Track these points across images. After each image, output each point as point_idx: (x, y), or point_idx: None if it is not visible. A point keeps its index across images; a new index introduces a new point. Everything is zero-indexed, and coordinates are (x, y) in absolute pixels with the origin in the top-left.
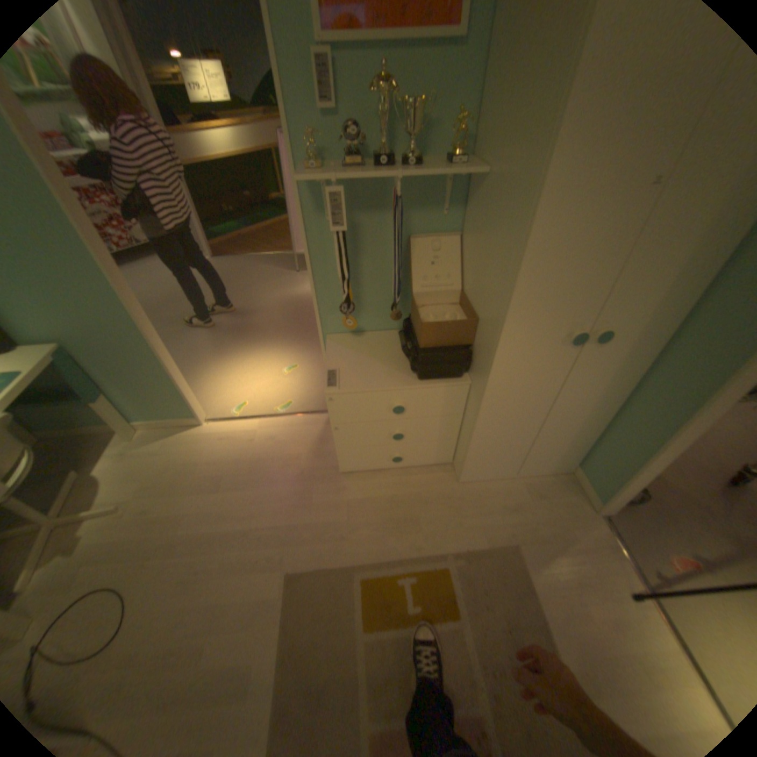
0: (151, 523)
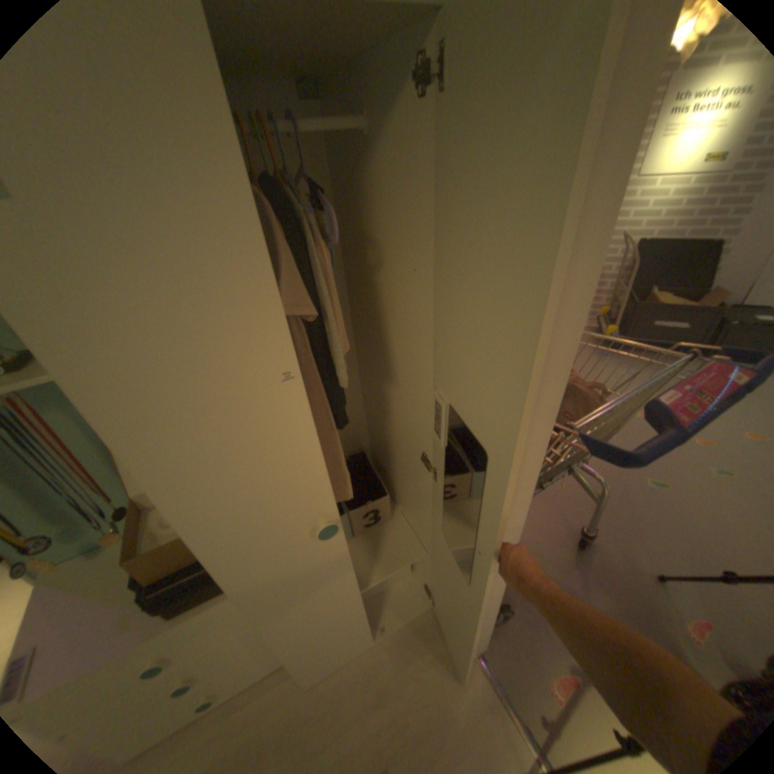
0: None
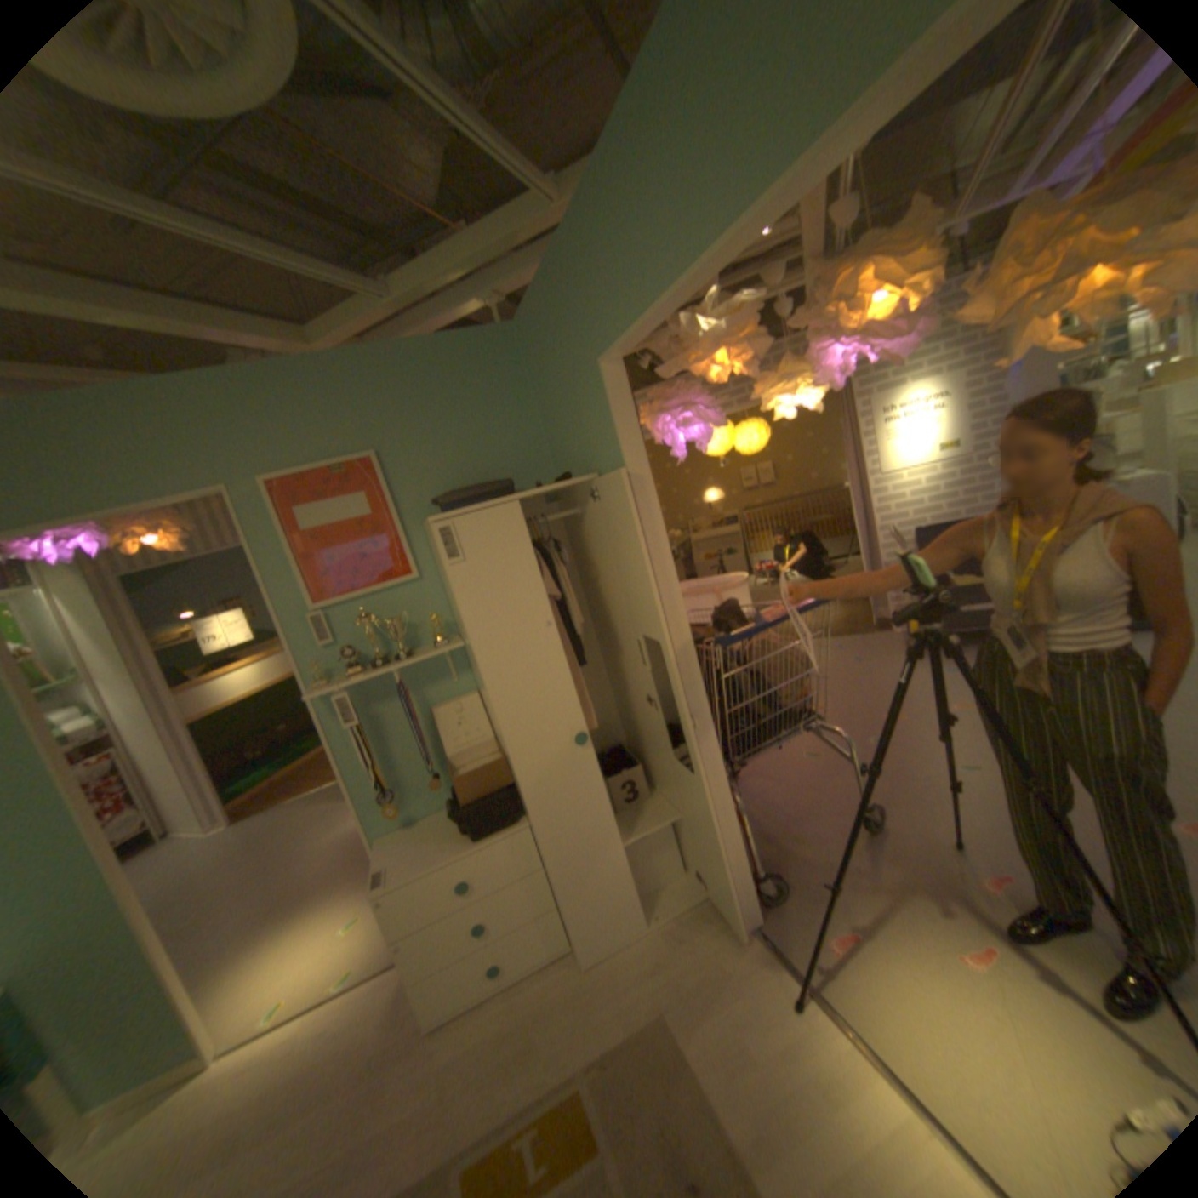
0: None
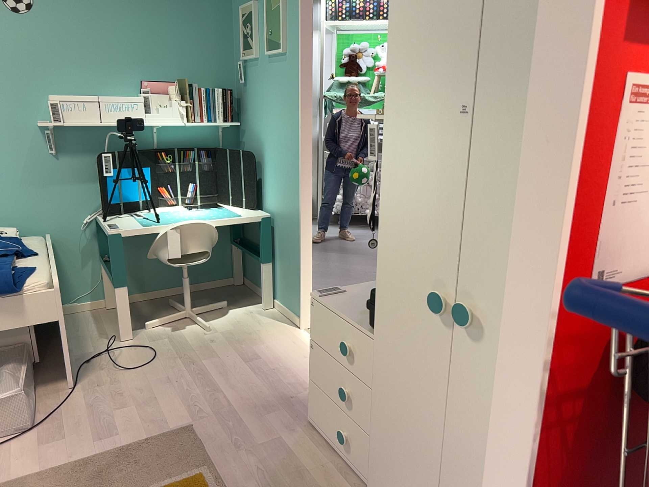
0: (206, 347)
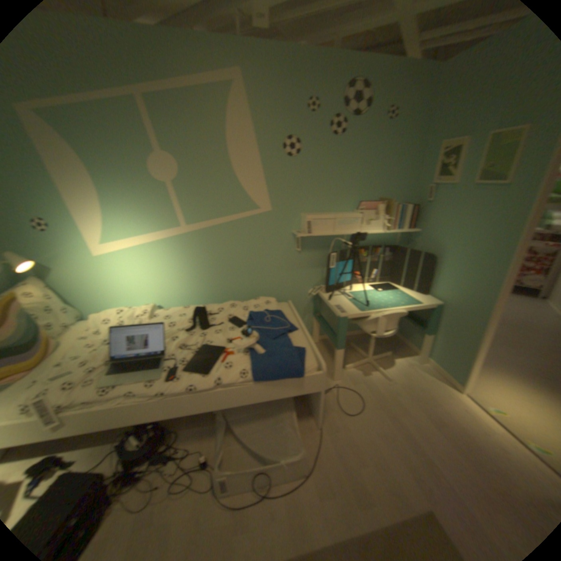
0: (396, 401)
